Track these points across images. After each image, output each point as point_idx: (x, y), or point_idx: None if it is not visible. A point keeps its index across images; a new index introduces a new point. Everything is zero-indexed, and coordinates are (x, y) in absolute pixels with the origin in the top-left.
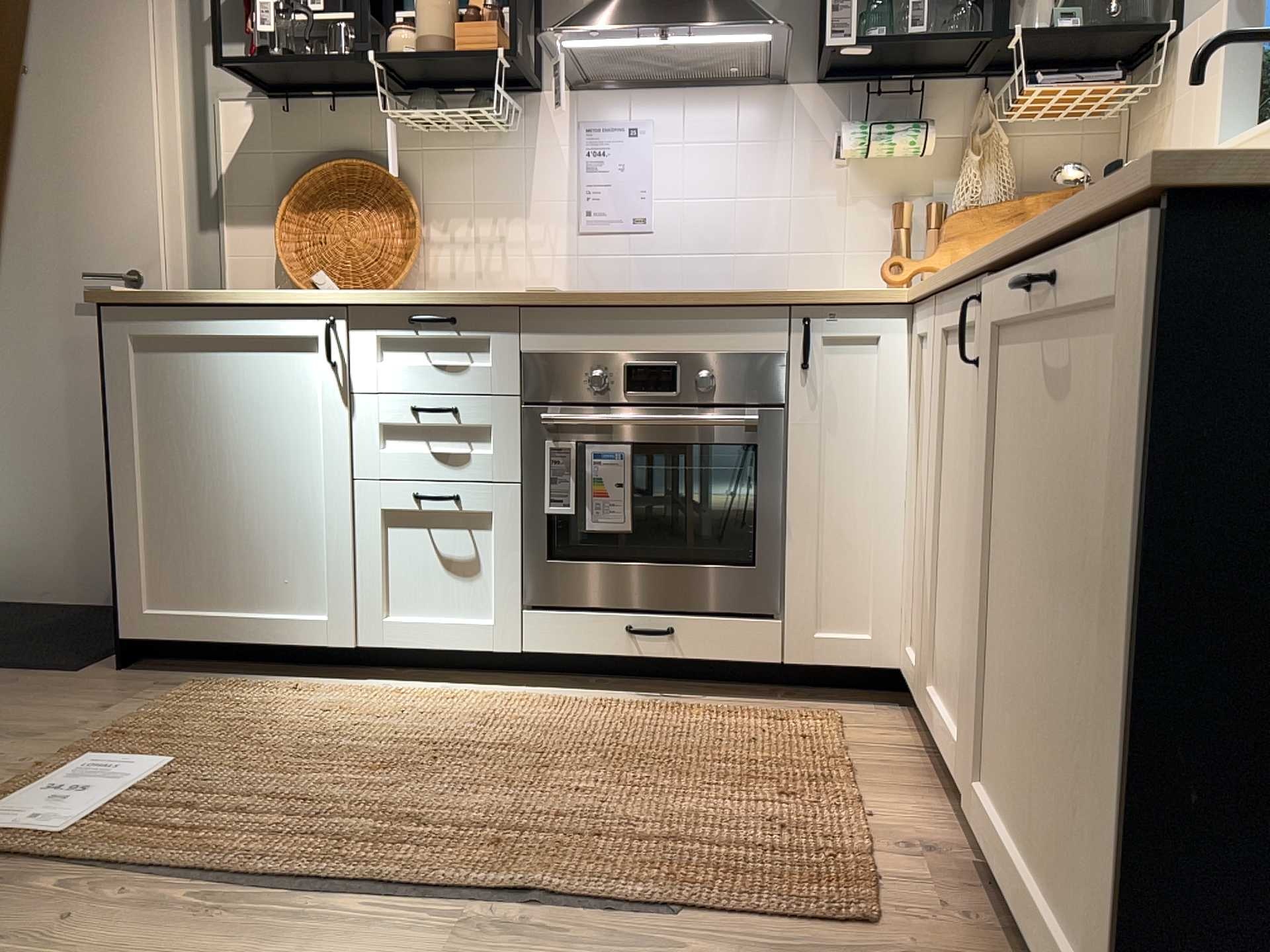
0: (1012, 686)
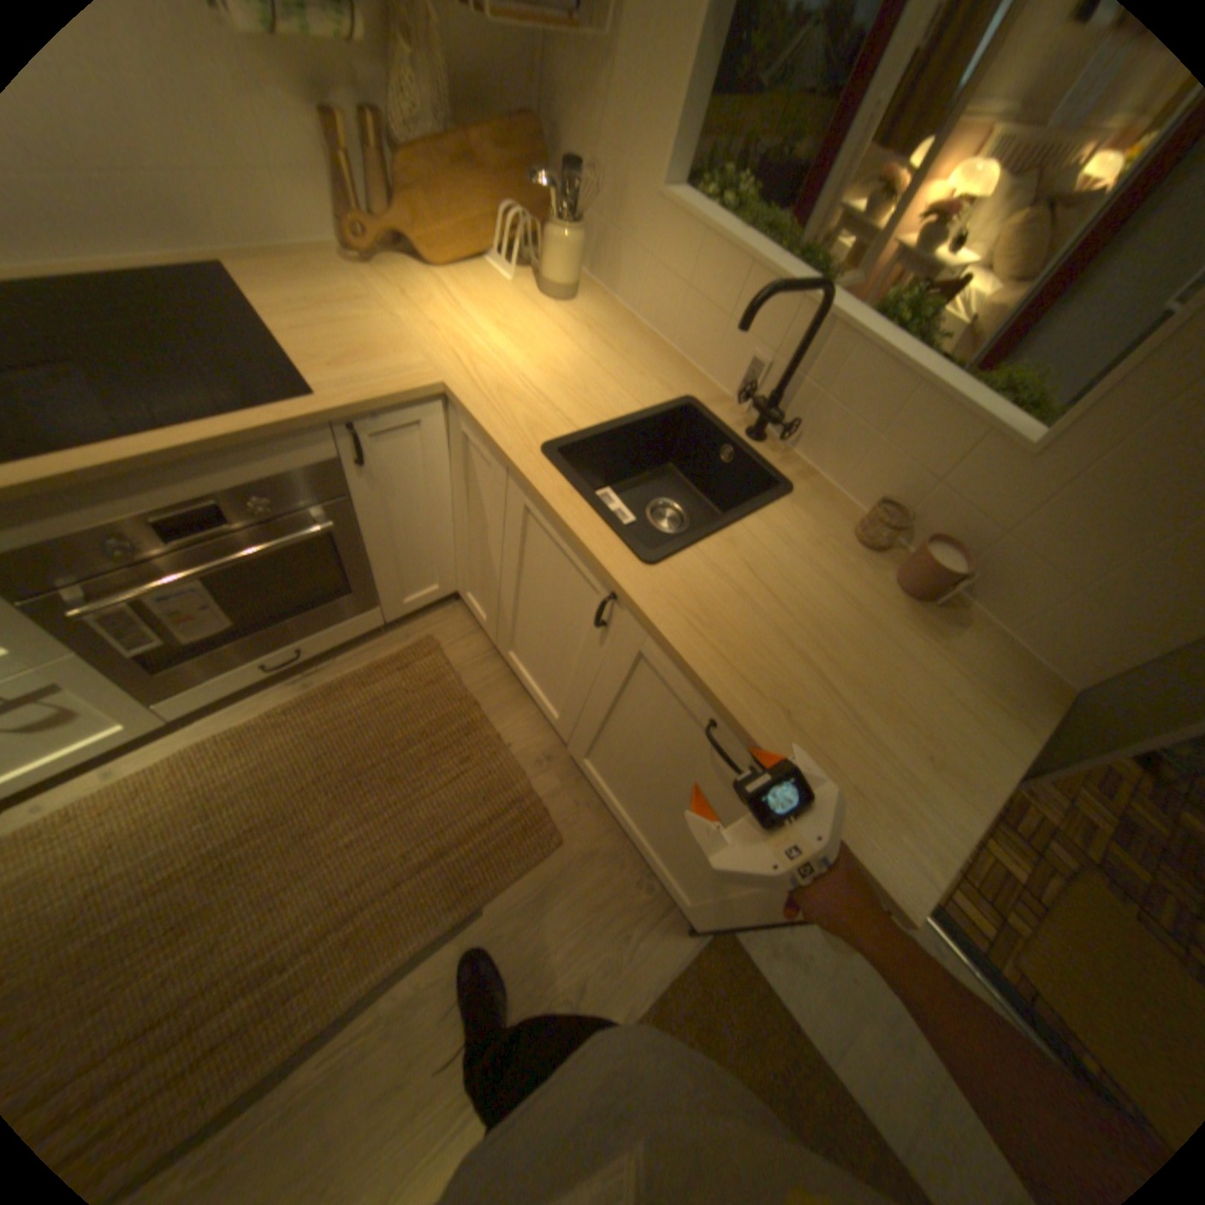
0: (616, 762)
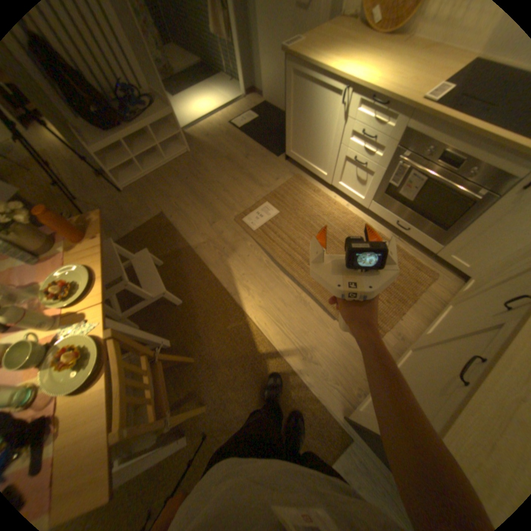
0: (420, 358)
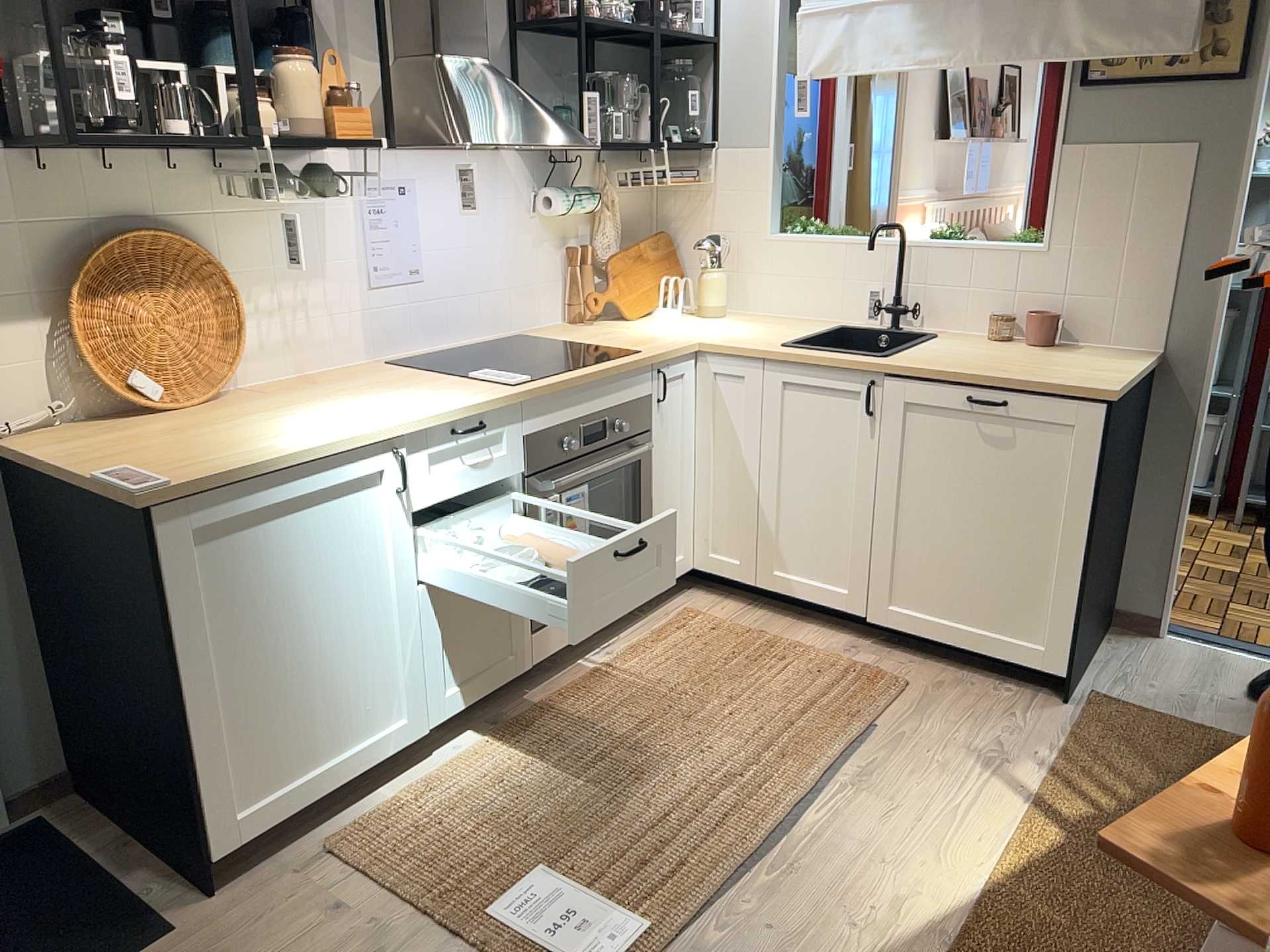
0: (922, 558)
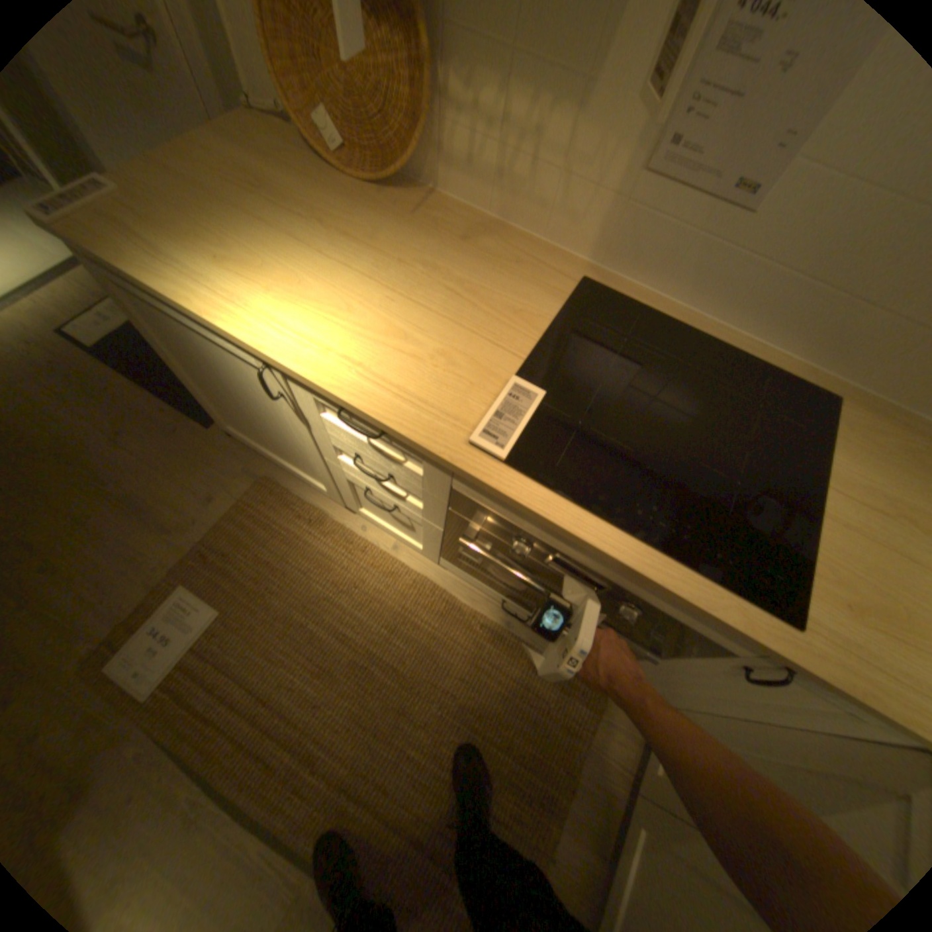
0: None
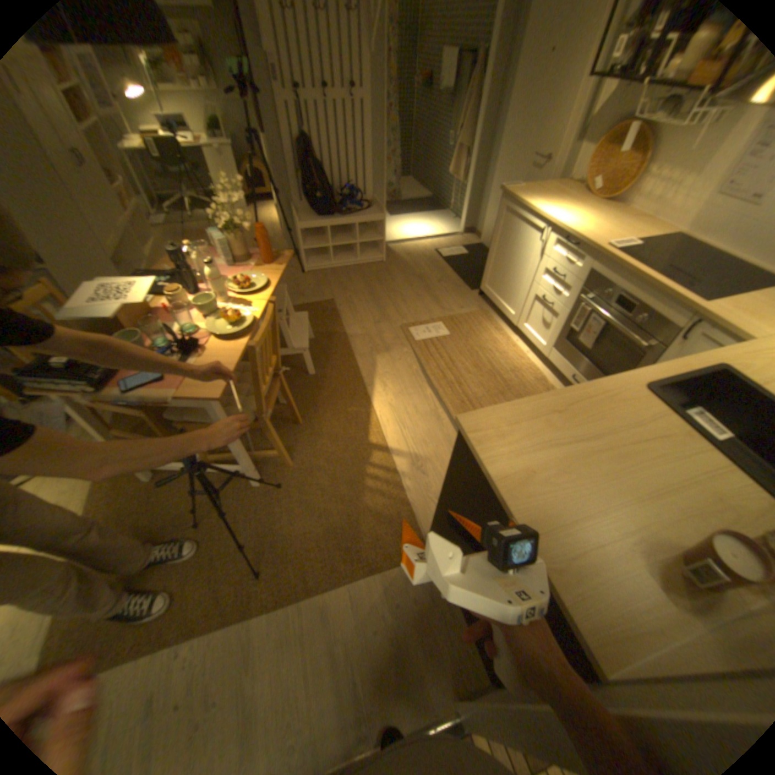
0: None
